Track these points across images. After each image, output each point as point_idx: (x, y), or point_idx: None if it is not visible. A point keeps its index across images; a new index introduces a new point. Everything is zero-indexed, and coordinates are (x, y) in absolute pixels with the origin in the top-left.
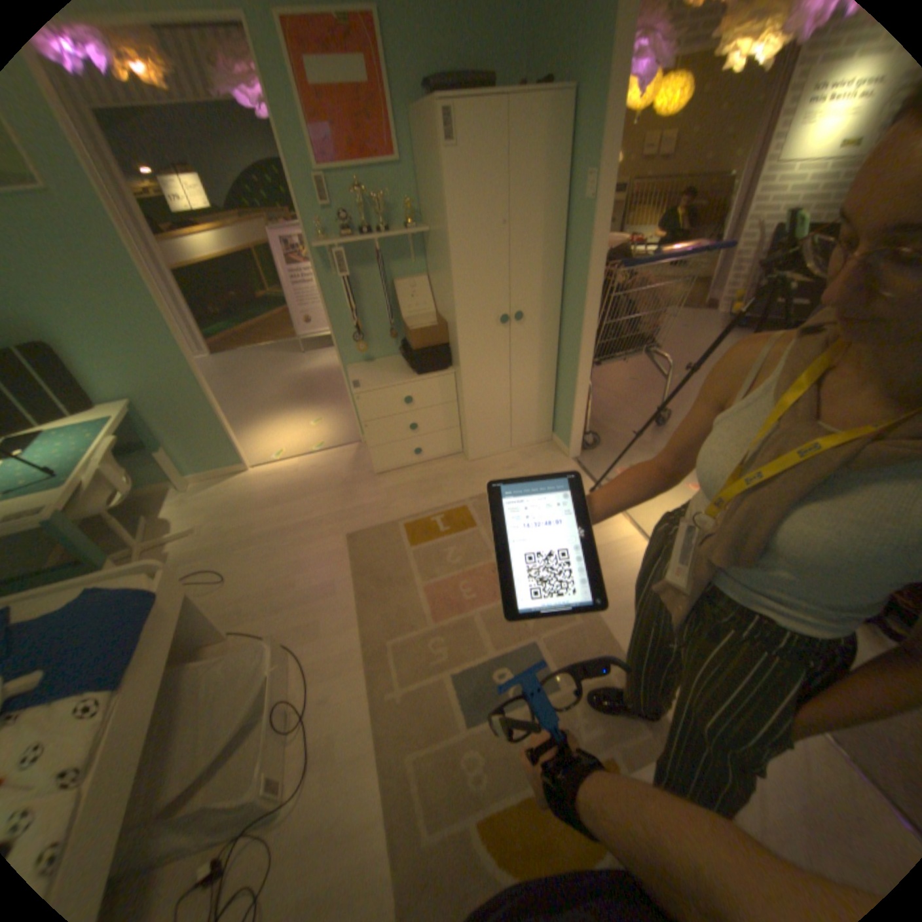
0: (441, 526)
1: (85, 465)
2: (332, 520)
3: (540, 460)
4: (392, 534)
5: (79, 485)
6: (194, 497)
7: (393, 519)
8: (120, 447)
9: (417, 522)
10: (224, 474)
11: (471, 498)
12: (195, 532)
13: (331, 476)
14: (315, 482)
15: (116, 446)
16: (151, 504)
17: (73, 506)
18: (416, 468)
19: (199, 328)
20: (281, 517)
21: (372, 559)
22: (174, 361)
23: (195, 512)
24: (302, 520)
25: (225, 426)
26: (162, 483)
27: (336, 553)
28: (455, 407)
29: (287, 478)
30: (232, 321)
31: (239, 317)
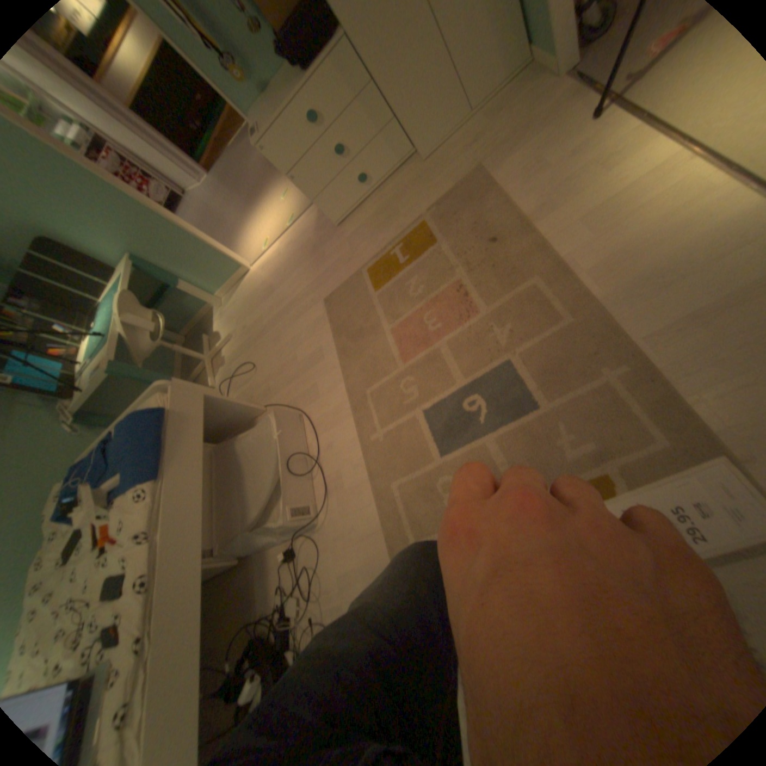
0: (401, 256)
1: (113, 317)
2: (311, 288)
3: (517, 104)
4: (358, 283)
5: (118, 333)
6: (226, 306)
7: (357, 267)
8: (157, 288)
9: (378, 261)
10: (236, 278)
11: (429, 206)
12: (232, 333)
13: (303, 245)
14: (293, 256)
15: (156, 288)
16: (207, 321)
17: (130, 348)
18: (371, 198)
19: (194, 148)
20: (277, 300)
21: (345, 315)
22: (121, 198)
23: (229, 317)
24: (291, 297)
25: (203, 237)
26: (205, 303)
27: (318, 319)
28: (374, 87)
29: (274, 262)
30: (209, 124)
31: (213, 116)
